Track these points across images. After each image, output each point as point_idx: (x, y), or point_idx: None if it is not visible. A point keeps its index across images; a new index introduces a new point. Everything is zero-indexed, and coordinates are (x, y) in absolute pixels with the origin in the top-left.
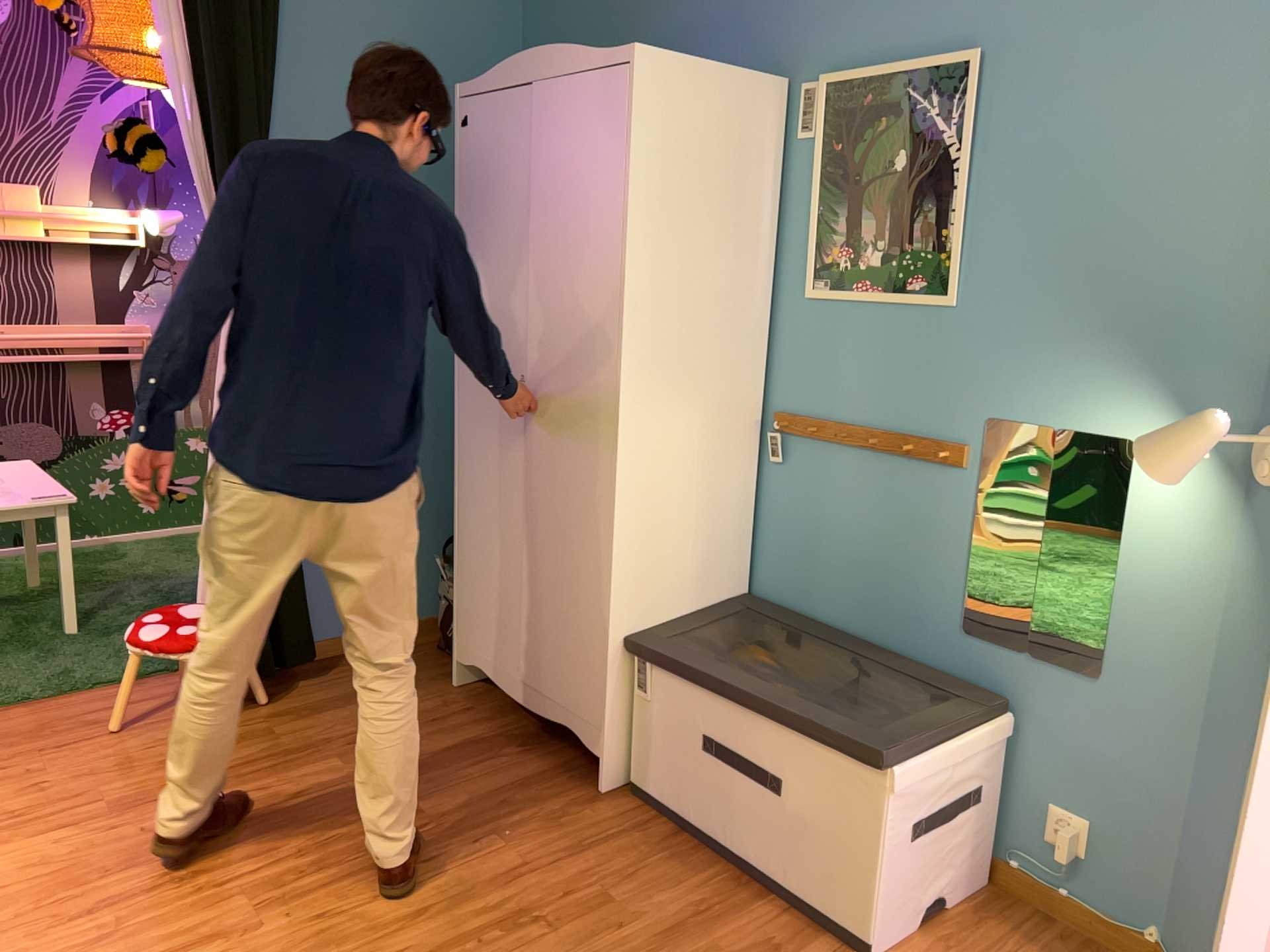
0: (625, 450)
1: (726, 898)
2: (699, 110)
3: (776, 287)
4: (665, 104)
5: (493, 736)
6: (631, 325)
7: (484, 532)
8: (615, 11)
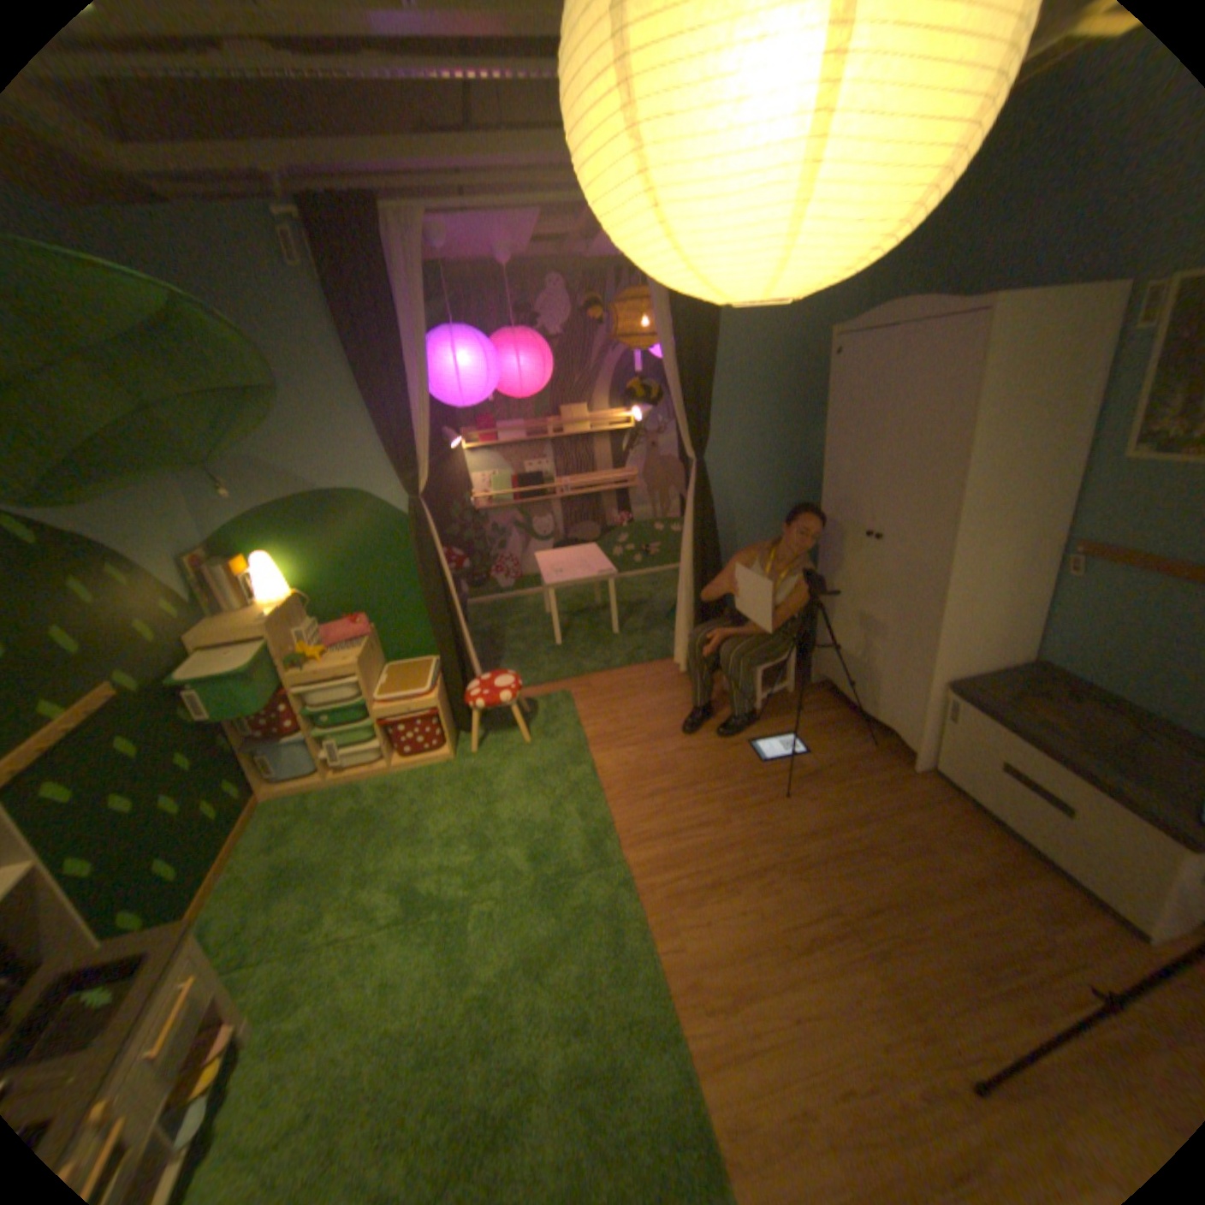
0: (954, 578)
1: (1015, 868)
2: (1042, 330)
3: (1090, 448)
4: (1014, 333)
5: (839, 722)
6: (968, 497)
7: (836, 606)
8: (951, 241)
